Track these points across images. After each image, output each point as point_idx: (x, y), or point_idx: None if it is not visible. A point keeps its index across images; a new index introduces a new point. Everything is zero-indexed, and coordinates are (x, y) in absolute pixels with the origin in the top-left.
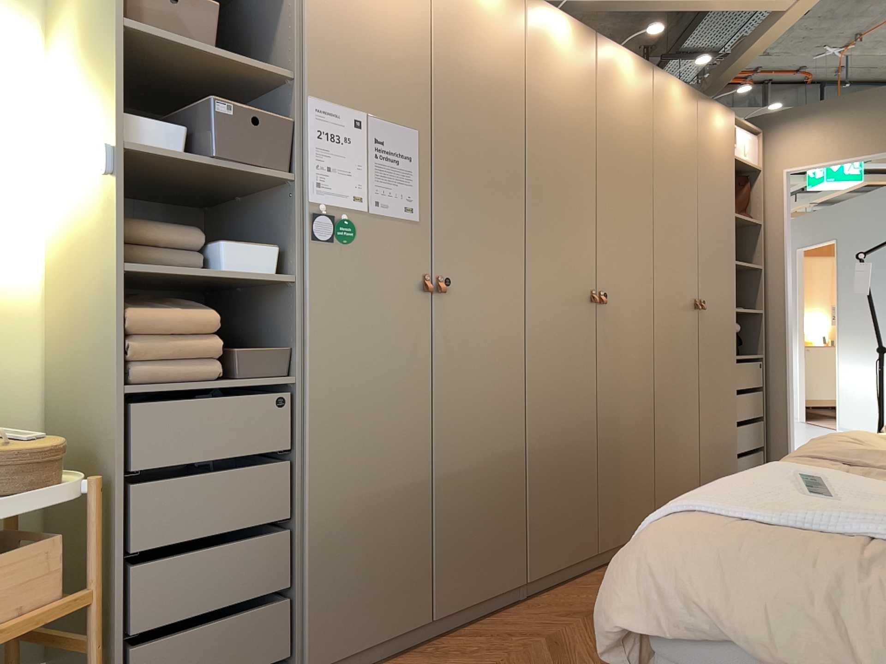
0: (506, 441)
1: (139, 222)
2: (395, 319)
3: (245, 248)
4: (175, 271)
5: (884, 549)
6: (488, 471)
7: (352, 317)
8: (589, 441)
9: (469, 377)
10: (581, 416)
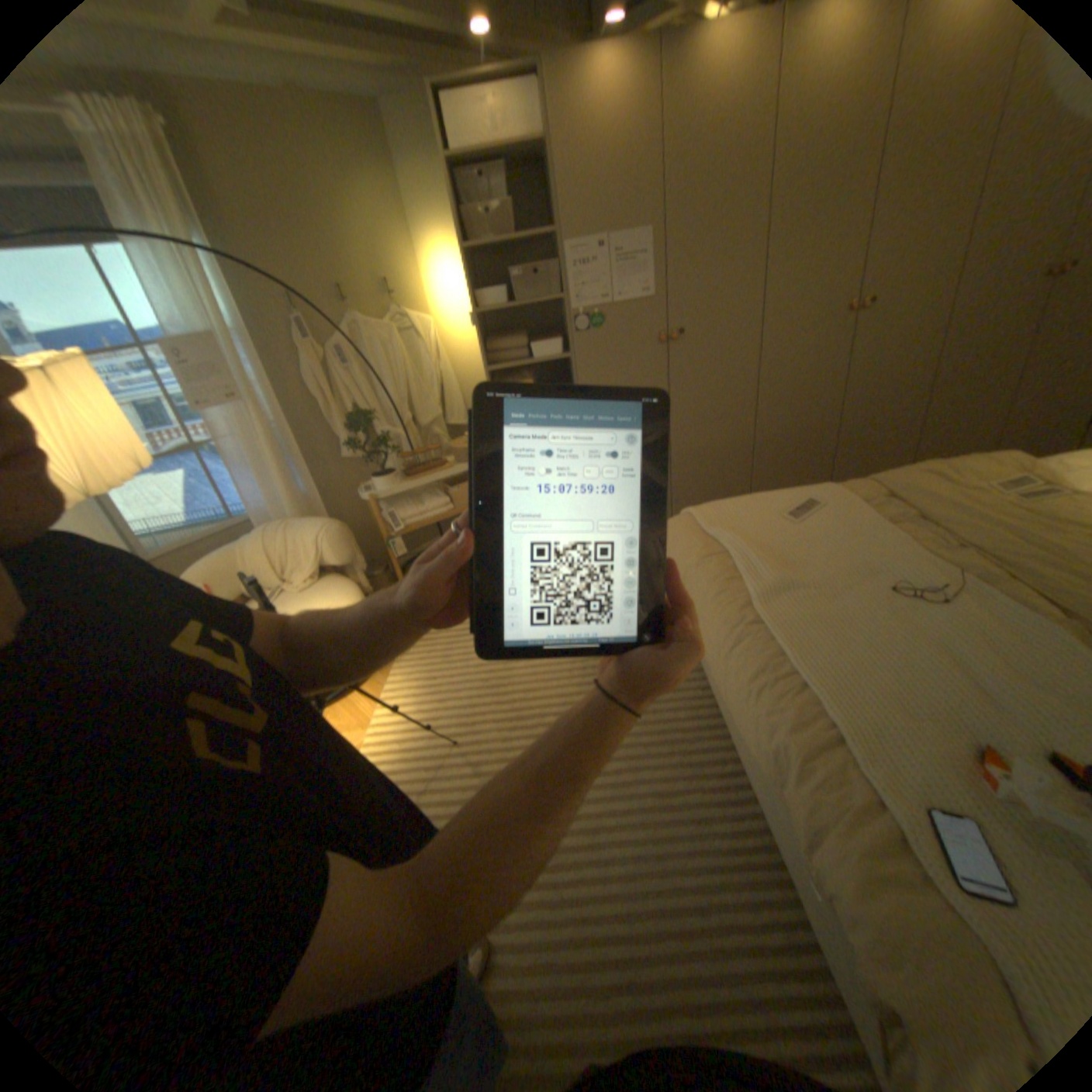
0: (740, 429)
1: (501, 338)
2: (643, 365)
3: (547, 343)
4: (520, 359)
5: (728, 557)
6: (722, 448)
7: (611, 369)
8: (838, 424)
9: (706, 391)
10: (828, 407)
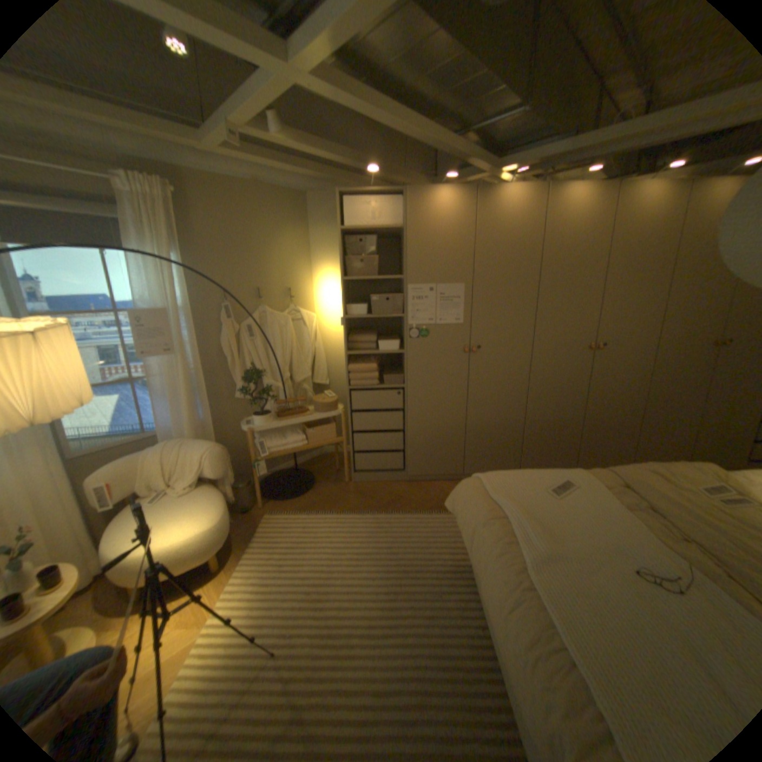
0: (515, 415)
1: (359, 335)
2: (452, 364)
3: (389, 342)
4: (370, 349)
5: (508, 522)
6: (502, 426)
7: (430, 364)
8: (583, 420)
9: (493, 387)
10: (576, 408)
